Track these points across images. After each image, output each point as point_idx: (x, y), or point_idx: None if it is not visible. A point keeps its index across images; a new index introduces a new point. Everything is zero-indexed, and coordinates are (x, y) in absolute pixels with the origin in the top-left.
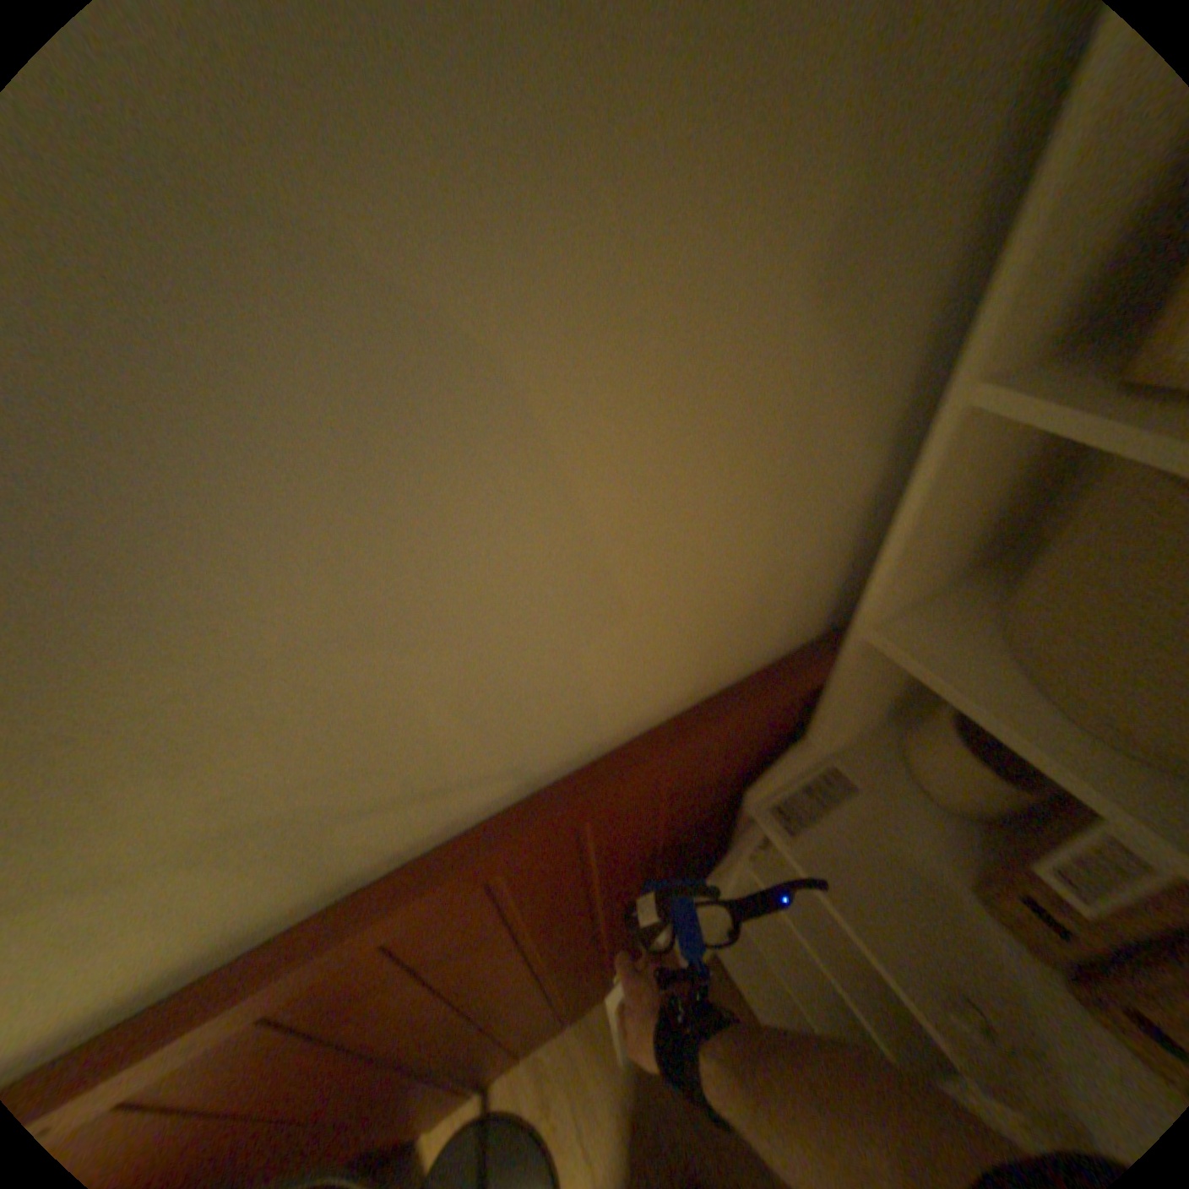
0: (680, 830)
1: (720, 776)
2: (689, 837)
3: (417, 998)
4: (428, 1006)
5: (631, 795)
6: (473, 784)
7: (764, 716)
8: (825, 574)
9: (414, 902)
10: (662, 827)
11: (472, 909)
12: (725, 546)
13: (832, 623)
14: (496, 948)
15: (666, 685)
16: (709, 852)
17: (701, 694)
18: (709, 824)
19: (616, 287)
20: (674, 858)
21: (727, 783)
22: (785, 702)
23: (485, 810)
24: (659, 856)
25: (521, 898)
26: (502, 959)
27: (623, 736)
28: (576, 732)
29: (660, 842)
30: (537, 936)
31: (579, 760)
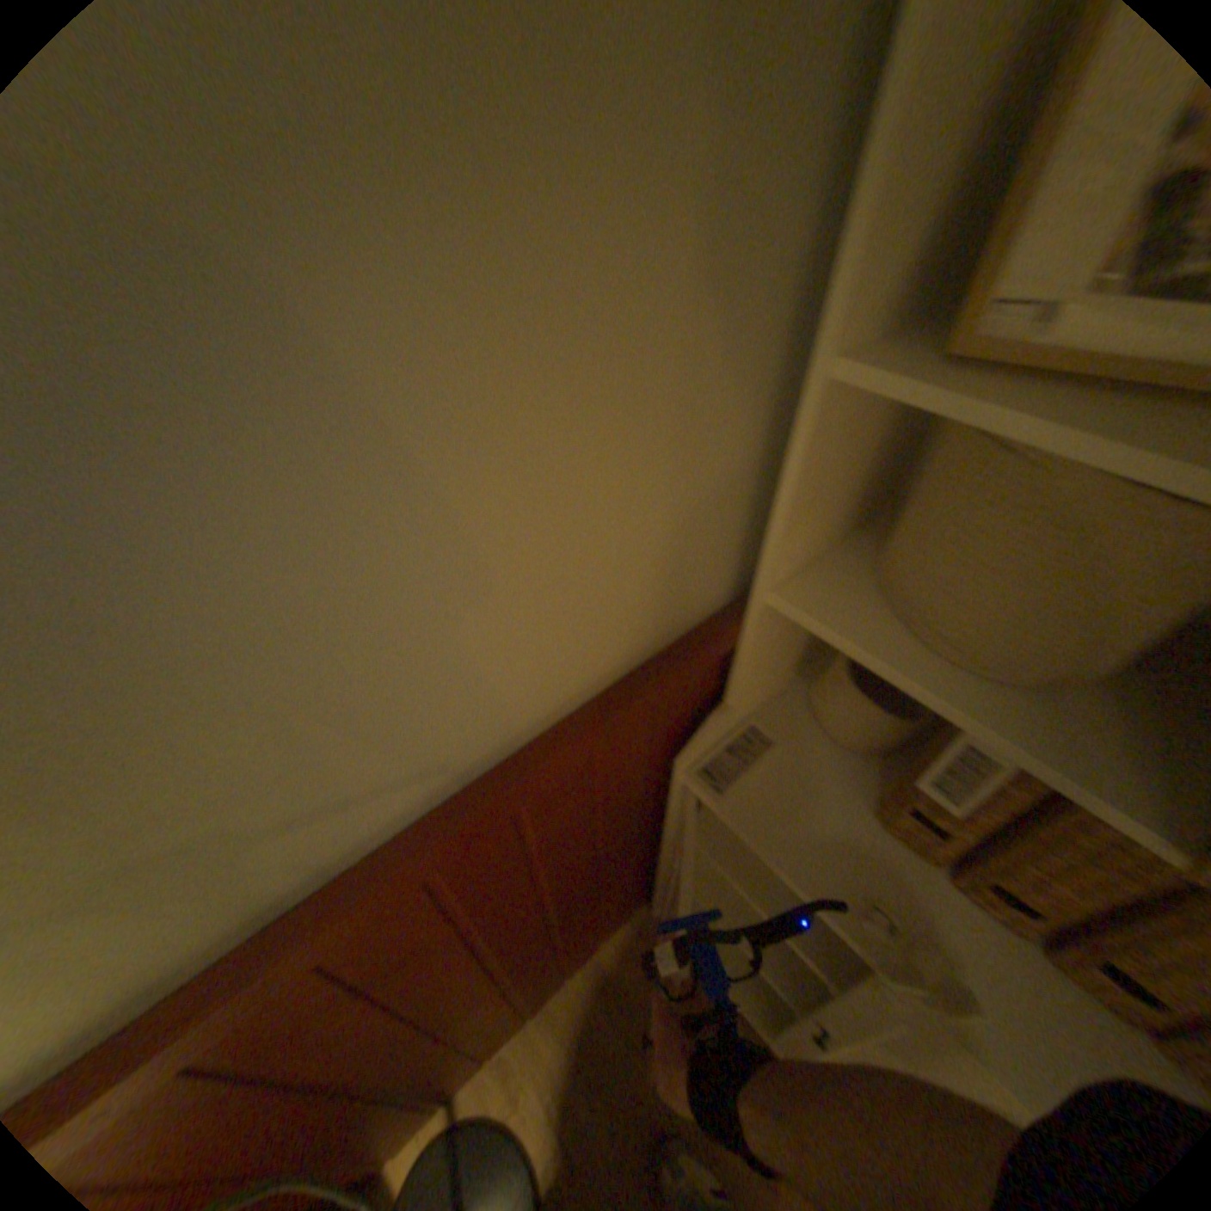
0: (616, 805)
1: (649, 747)
2: (627, 811)
3: (365, 1015)
4: (378, 1022)
5: (564, 776)
6: (399, 783)
7: (683, 684)
8: (724, 544)
9: (349, 912)
10: (598, 804)
11: (413, 913)
12: (627, 521)
13: (736, 590)
14: (444, 950)
15: (586, 663)
16: (647, 823)
17: (622, 668)
18: (644, 795)
19: (490, 266)
20: (614, 834)
21: (656, 754)
22: (700, 668)
23: (416, 809)
24: (599, 833)
25: (464, 894)
26: (452, 960)
27: (549, 718)
28: (501, 718)
29: (599, 819)
30: (485, 931)
31: (508, 746)
